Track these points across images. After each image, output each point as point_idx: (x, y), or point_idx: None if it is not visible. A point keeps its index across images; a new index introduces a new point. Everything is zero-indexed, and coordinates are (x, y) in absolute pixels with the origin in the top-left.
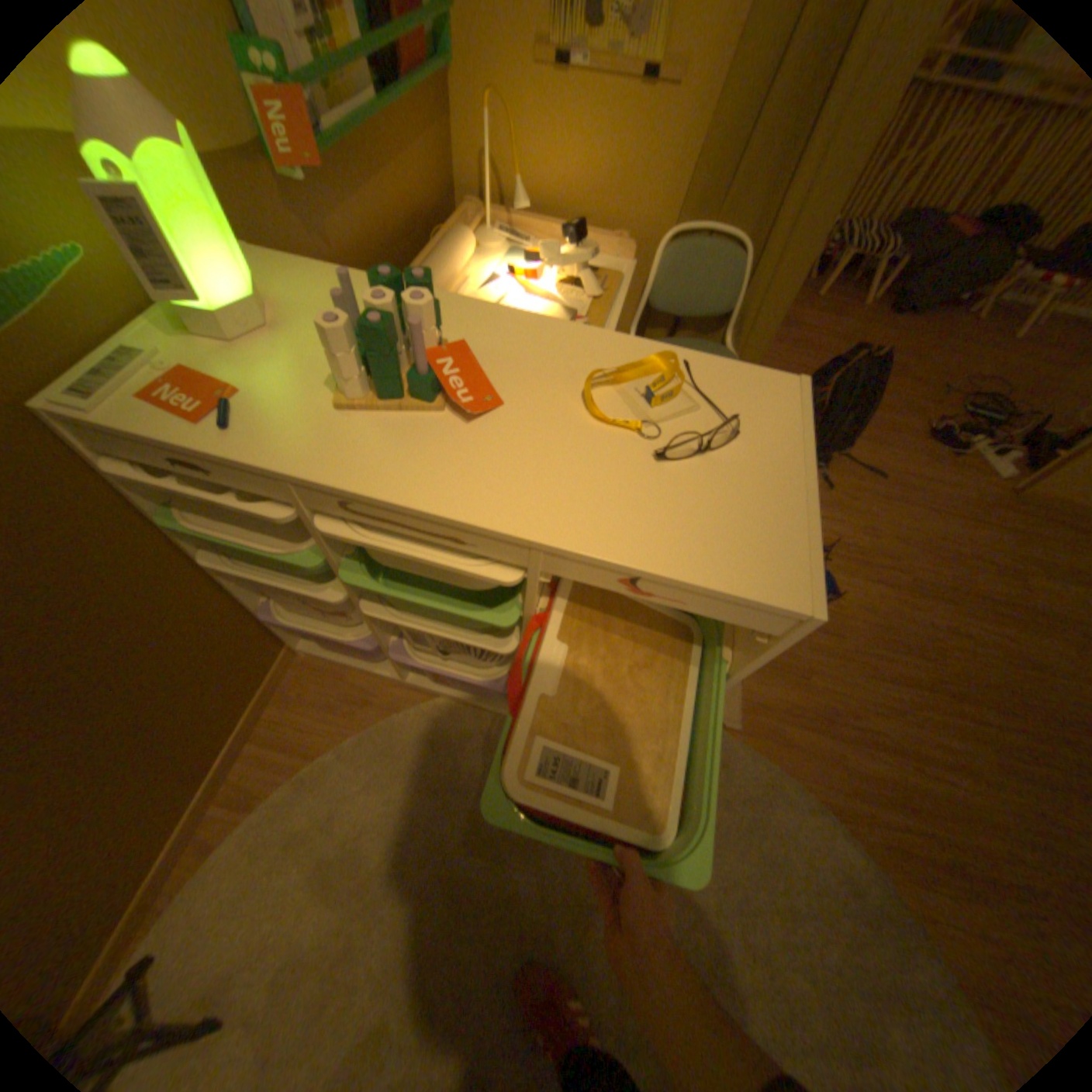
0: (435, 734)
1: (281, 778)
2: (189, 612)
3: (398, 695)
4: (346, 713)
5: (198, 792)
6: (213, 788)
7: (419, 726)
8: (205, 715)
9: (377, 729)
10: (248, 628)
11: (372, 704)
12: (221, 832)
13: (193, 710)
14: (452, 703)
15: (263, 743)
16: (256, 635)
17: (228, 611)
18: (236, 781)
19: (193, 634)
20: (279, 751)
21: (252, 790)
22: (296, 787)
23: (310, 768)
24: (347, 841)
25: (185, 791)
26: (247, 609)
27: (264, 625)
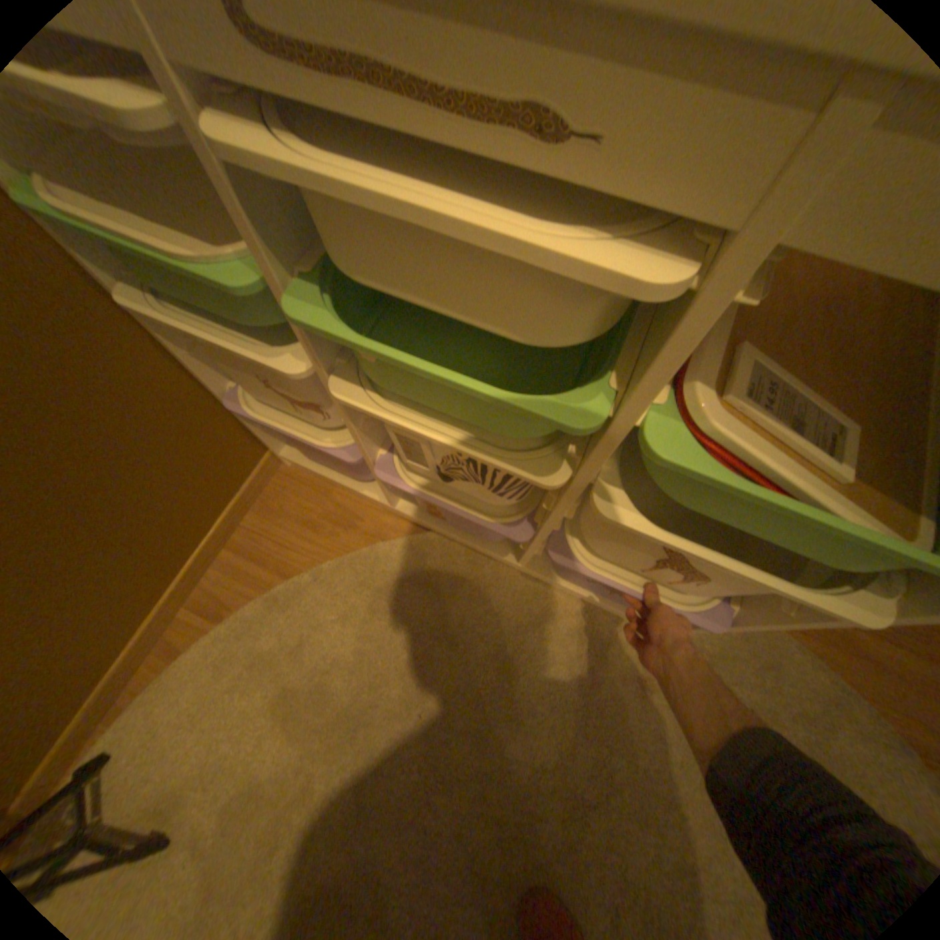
0: (423, 572)
1: (254, 591)
2: (125, 380)
3: (386, 522)
4: (329, 533)
5: (165, 593)
6: (184, 591)
7: (406, 560)
8: (165, 513)
9: (360, 556)
10: (218, 419)
11: (358, 527)
12: (189, 637)
13: (147, 505)
14: (446, 539)
15: (240, 551)
16: (230, 431)
17: (187, 391)
18: (208, 587)
19: (136, 411)
20: (255, 562)
21: (224, 599)
22: (269, 604)
23: (285, 586)
24: (316, 673)
25: (147, 591)
26: (214, 394)
27: (240, 420)
